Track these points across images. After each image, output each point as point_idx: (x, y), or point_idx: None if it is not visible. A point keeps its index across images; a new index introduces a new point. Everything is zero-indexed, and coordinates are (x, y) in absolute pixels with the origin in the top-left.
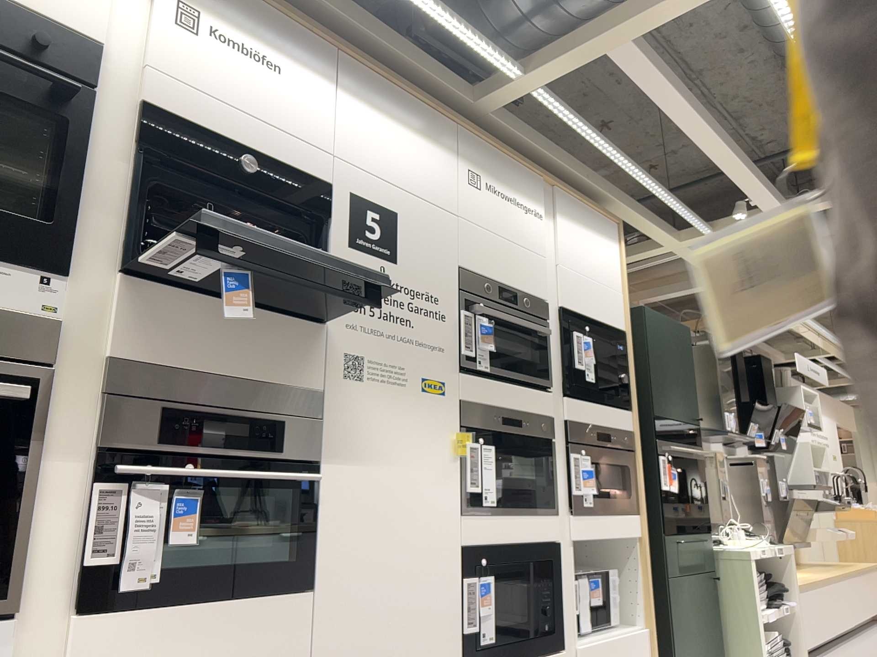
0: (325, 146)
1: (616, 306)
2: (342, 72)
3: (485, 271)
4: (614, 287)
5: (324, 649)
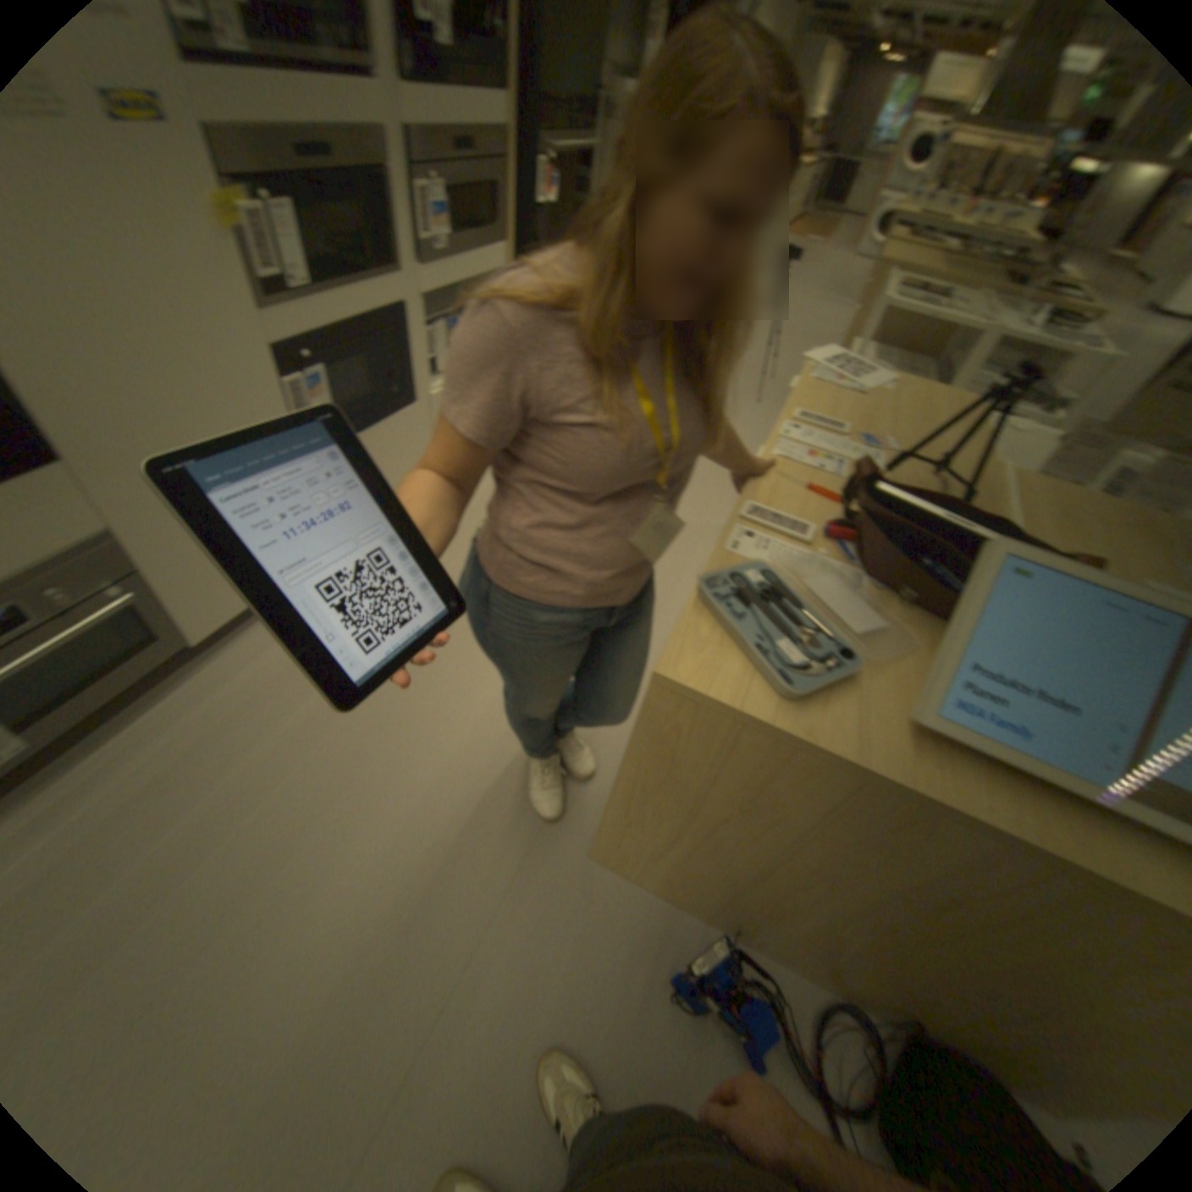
0: None
1: None
2: None
3: None
4: None
5: (118, 501)
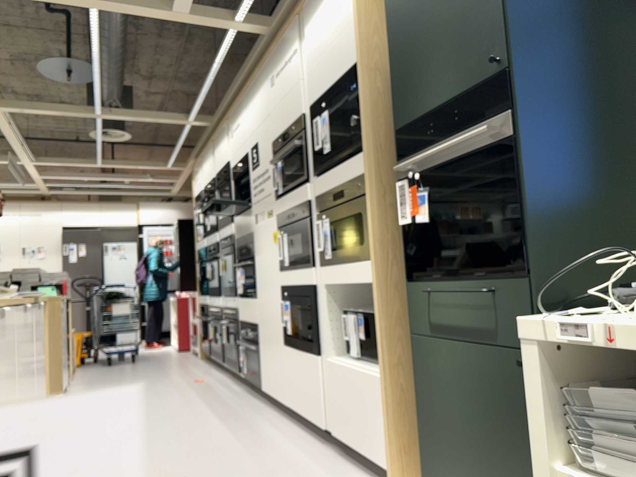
0: (246, 138)
1: (350, 42)
2: (245, 100)
3: (279, 133)
4: (349, 22)
5: (259, 318)
